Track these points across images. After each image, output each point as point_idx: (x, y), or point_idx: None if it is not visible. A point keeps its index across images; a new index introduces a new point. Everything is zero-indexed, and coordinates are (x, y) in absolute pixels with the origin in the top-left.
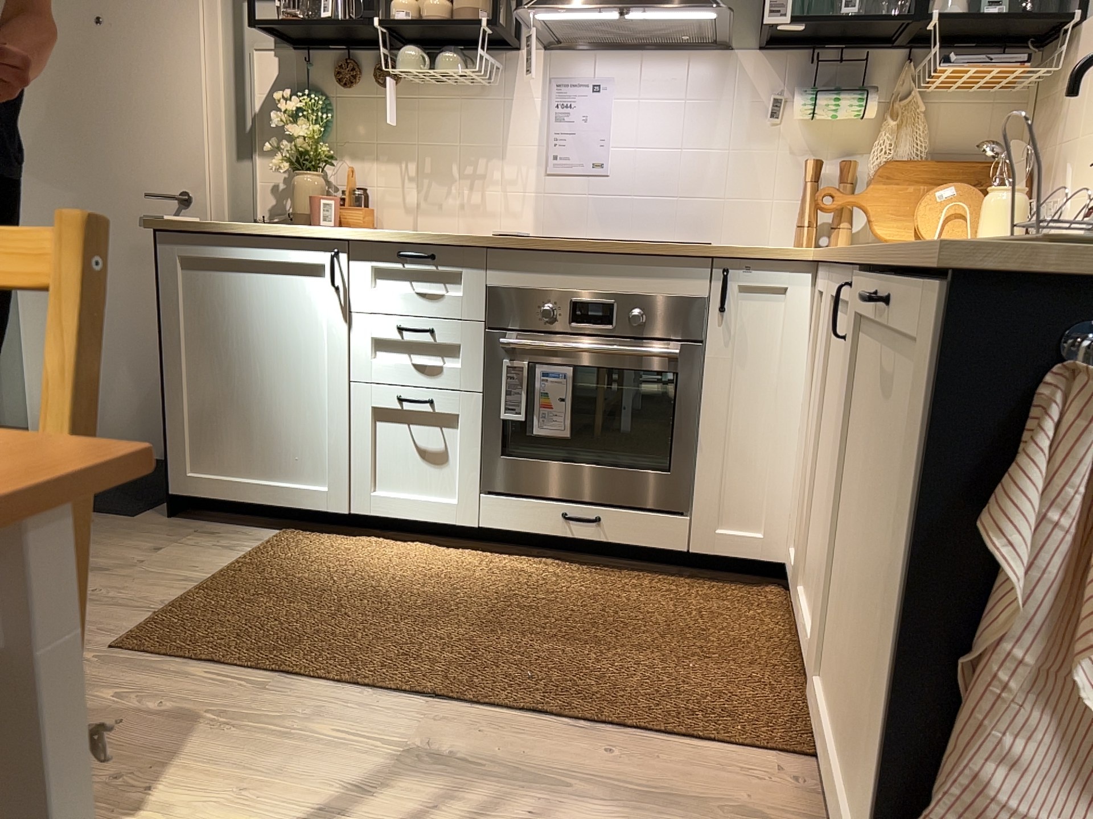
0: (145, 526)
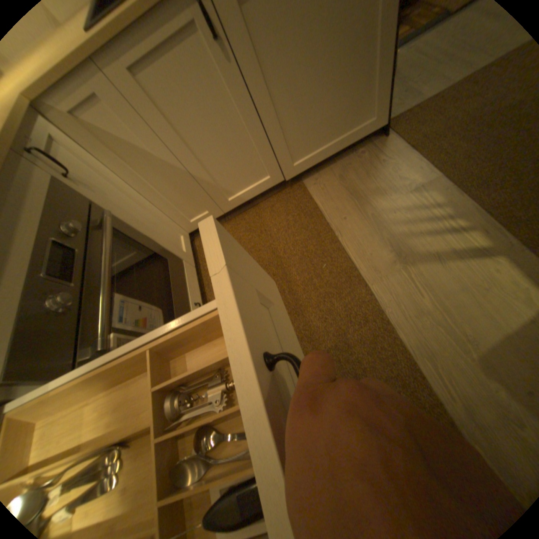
0: None
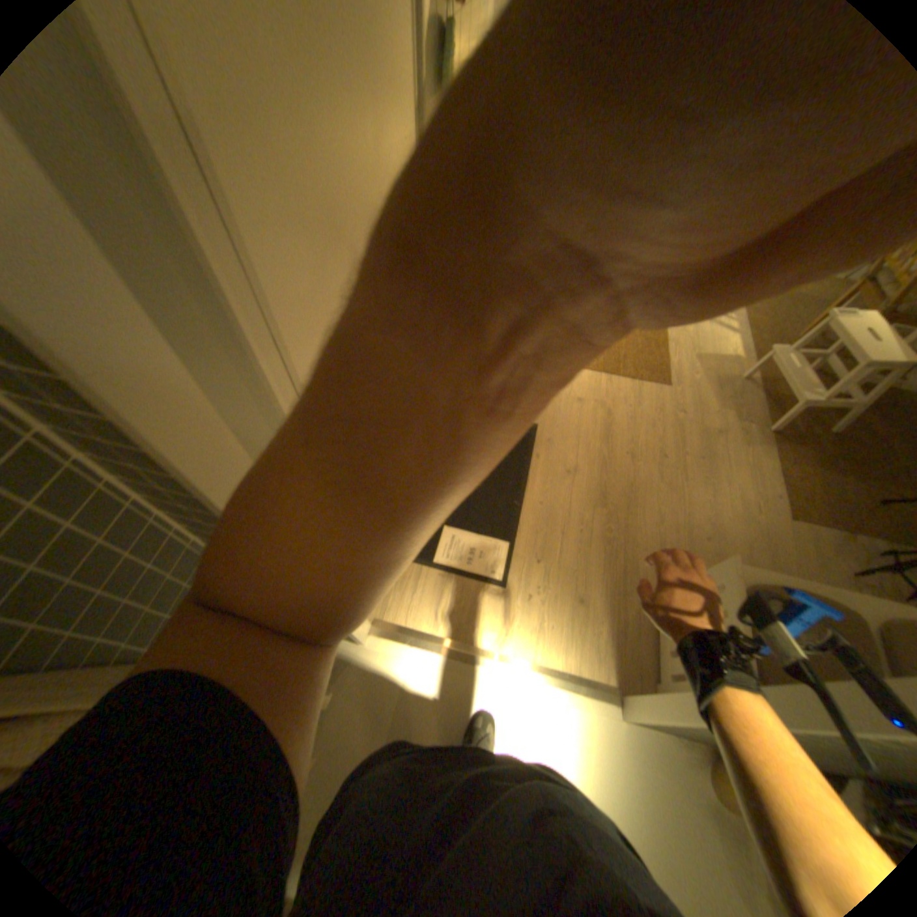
0: (551, 417)
